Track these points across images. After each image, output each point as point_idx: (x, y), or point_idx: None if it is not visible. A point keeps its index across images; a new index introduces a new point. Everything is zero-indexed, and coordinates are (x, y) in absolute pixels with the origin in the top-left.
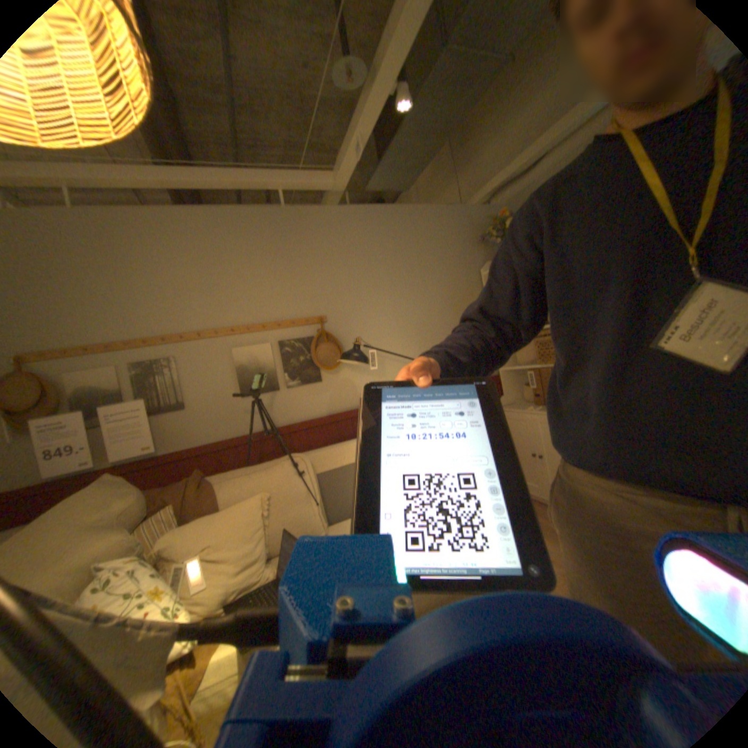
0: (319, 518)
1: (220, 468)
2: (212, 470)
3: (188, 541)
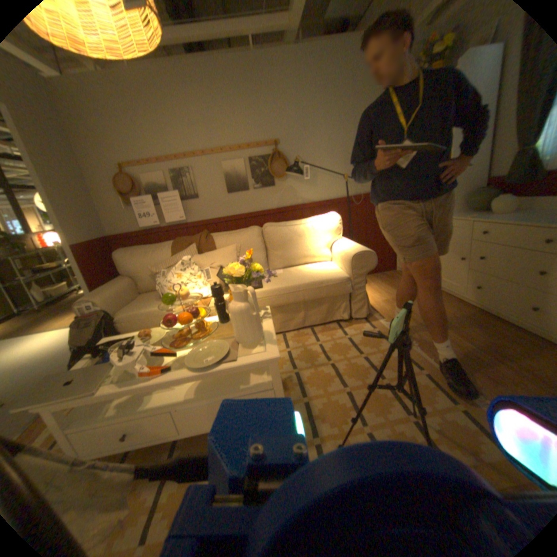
0: (265, 261)
1: (217, 232)
2: (214, 233)
3: (201, 258)
